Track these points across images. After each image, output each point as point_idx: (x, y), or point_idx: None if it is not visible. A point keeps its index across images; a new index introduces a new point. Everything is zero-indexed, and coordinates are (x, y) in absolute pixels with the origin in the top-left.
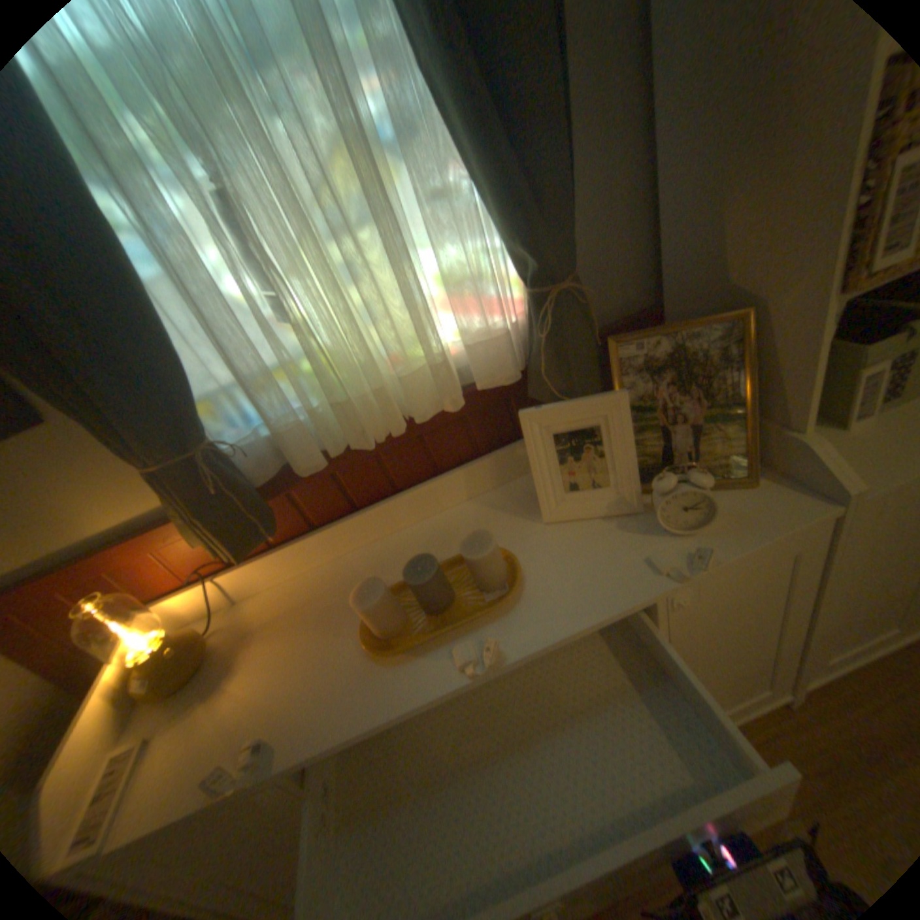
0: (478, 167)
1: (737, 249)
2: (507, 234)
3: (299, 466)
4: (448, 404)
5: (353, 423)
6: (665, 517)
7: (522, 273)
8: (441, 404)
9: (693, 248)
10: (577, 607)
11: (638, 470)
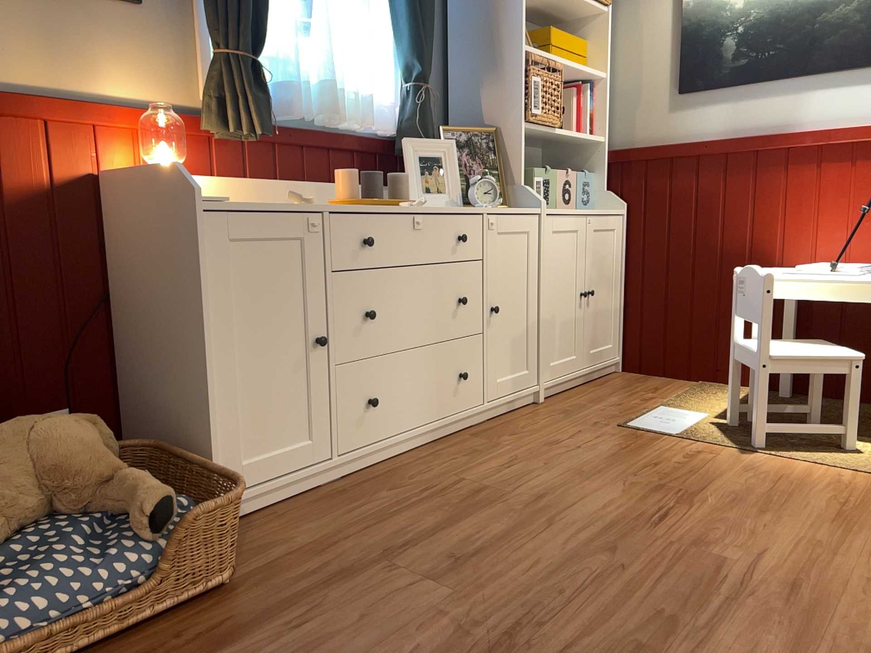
0: (402, 26)
1: (485, 110)
2: (406, 57)
3: (289, 111)
4: (368, 121)
5: (313, 110)
6: (476, 196)
7: (405, 80)
8: (362, 122)
9: (465, 113)
10: (451, 207)
11: (459, 182)
